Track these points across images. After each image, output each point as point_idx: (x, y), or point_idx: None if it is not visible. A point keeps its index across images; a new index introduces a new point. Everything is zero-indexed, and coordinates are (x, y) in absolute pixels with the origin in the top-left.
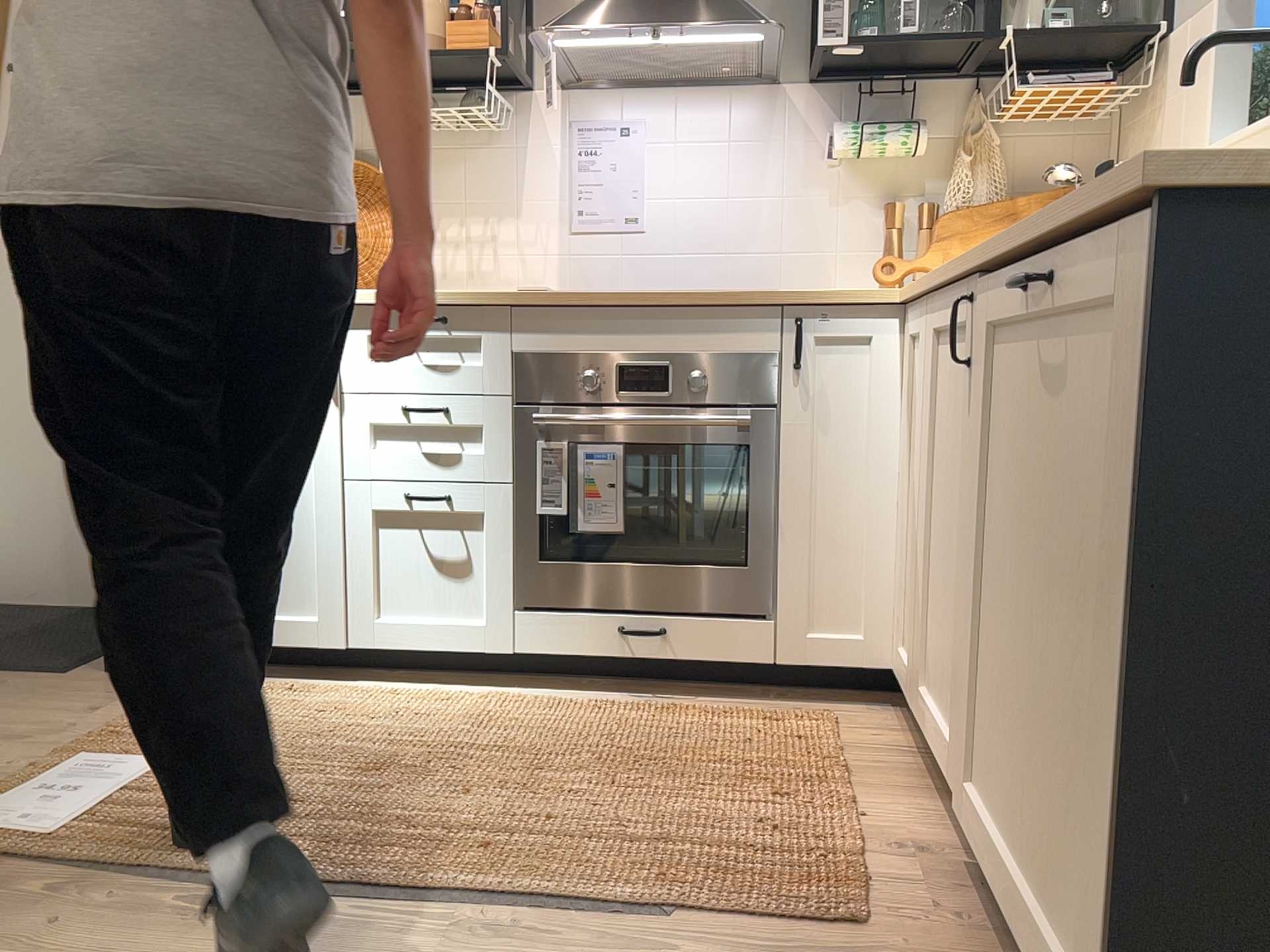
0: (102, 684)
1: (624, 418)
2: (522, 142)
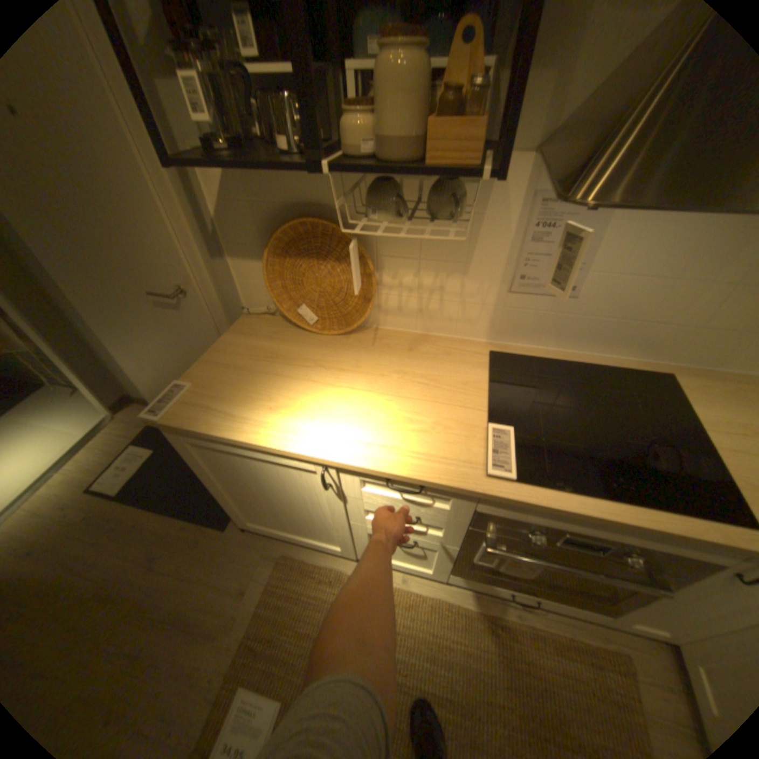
0: (241, 547)
1: (562, 573)
2: (483, 206)
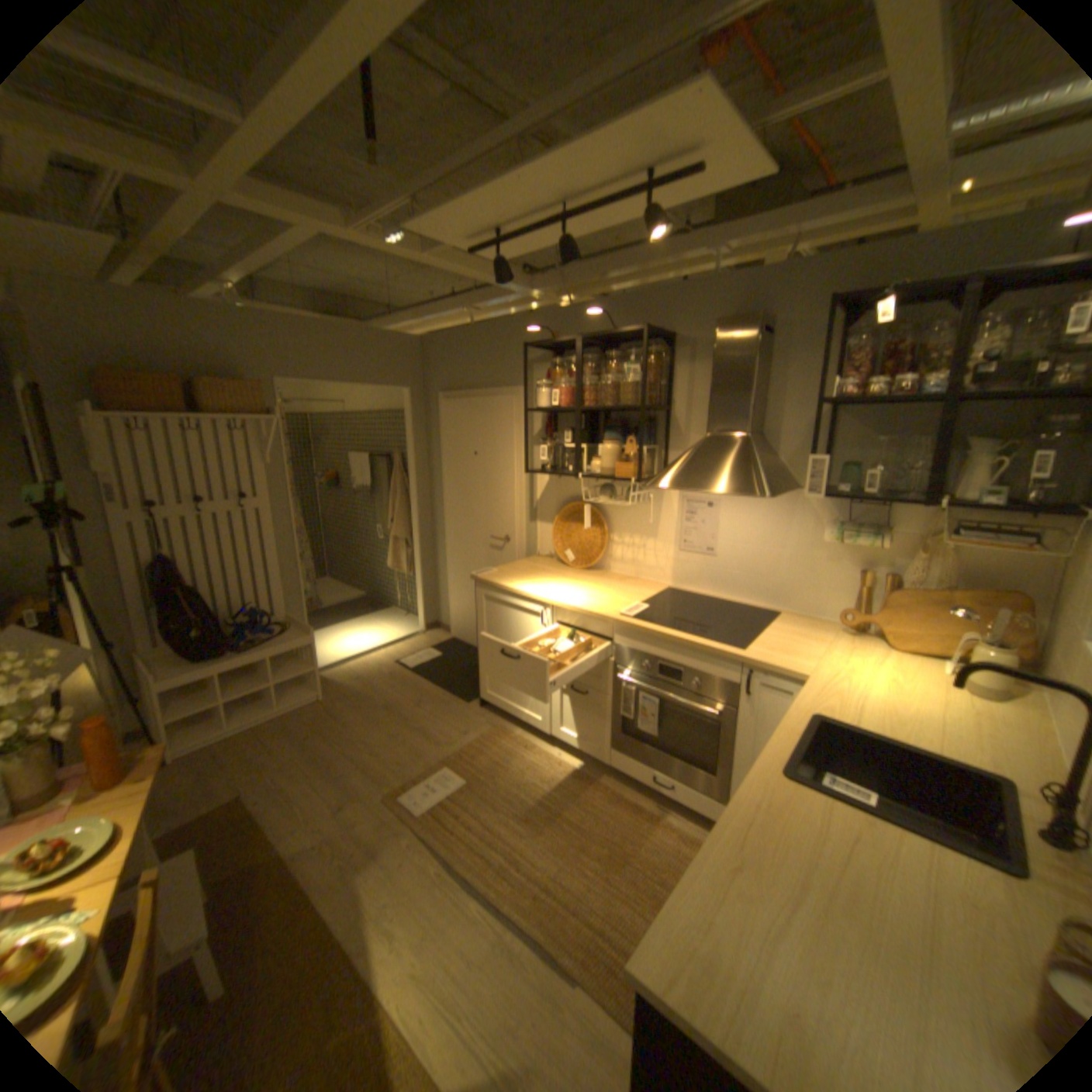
0: (476, 714)
1: (655, 692)
2: (660, 503)
